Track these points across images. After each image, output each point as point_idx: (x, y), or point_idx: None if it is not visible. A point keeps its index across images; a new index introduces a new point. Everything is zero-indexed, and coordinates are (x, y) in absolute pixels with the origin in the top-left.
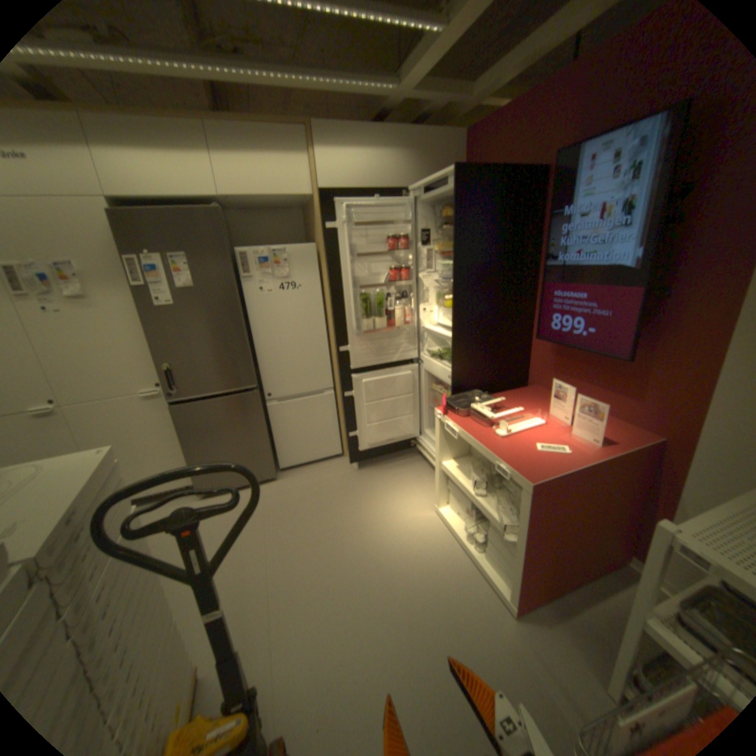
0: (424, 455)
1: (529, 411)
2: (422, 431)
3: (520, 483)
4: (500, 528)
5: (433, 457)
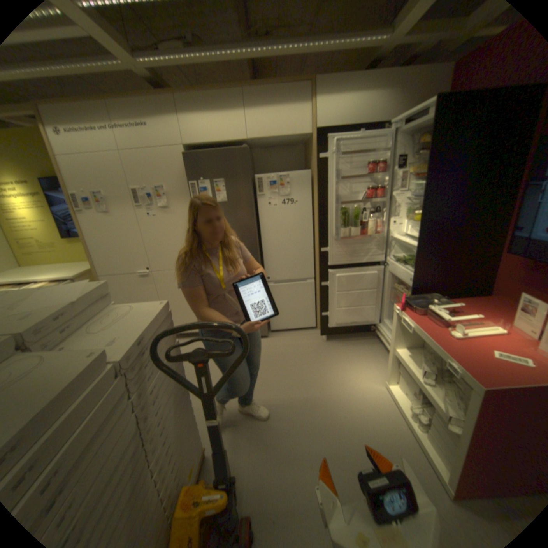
0: (381, 339)
1: (491, 319)
2: (382, 320)
3: (471, 384)
4: (446, 417)
5: (389, 343)
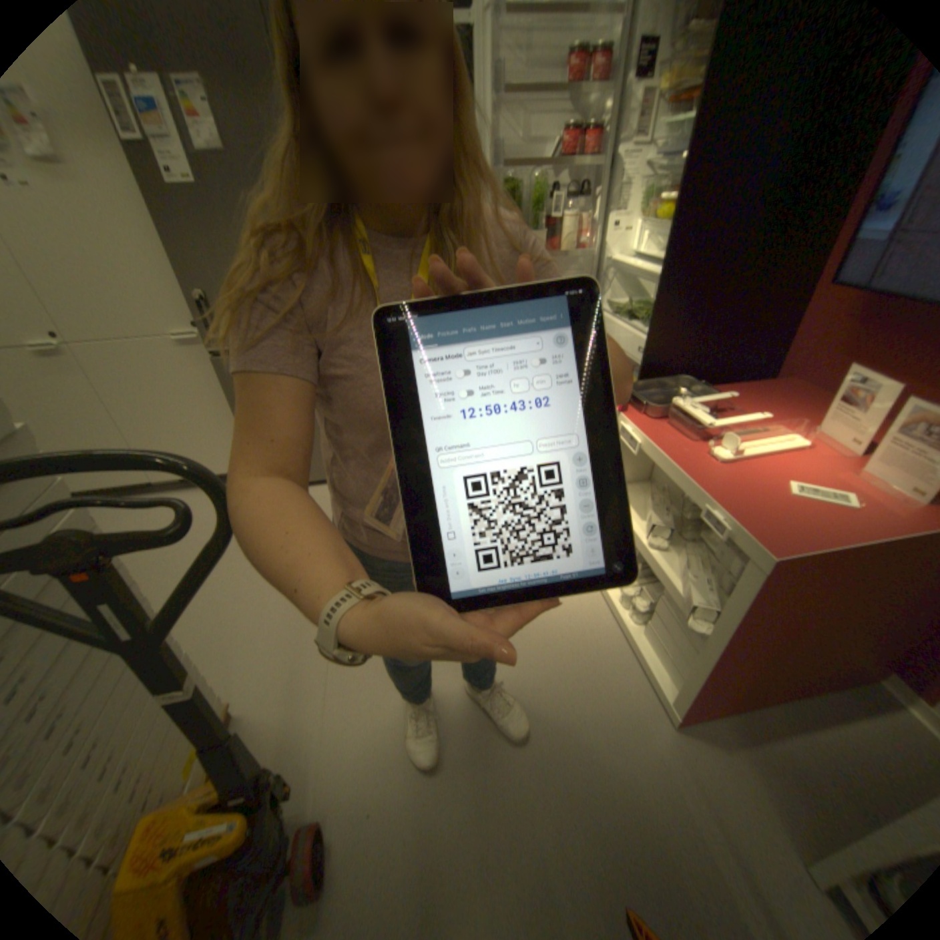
0: None
1: (780, 420)
2: None
3: (747, 549)
4: (682, 604)
5: None
